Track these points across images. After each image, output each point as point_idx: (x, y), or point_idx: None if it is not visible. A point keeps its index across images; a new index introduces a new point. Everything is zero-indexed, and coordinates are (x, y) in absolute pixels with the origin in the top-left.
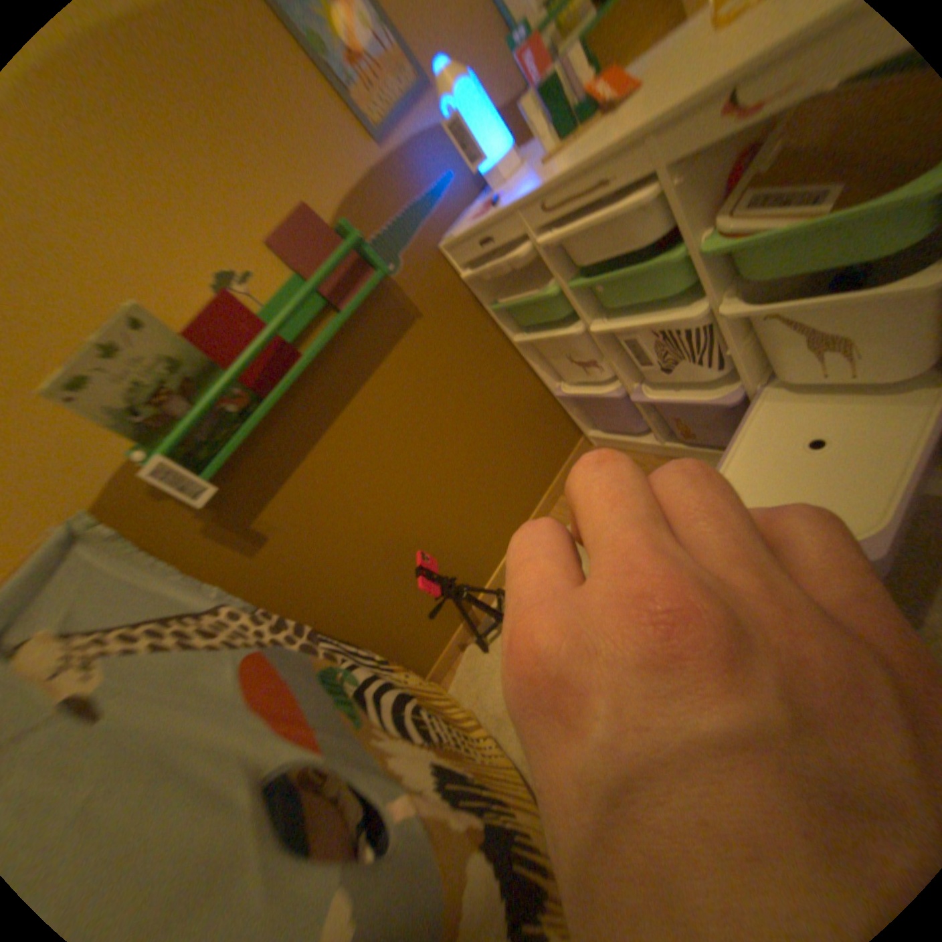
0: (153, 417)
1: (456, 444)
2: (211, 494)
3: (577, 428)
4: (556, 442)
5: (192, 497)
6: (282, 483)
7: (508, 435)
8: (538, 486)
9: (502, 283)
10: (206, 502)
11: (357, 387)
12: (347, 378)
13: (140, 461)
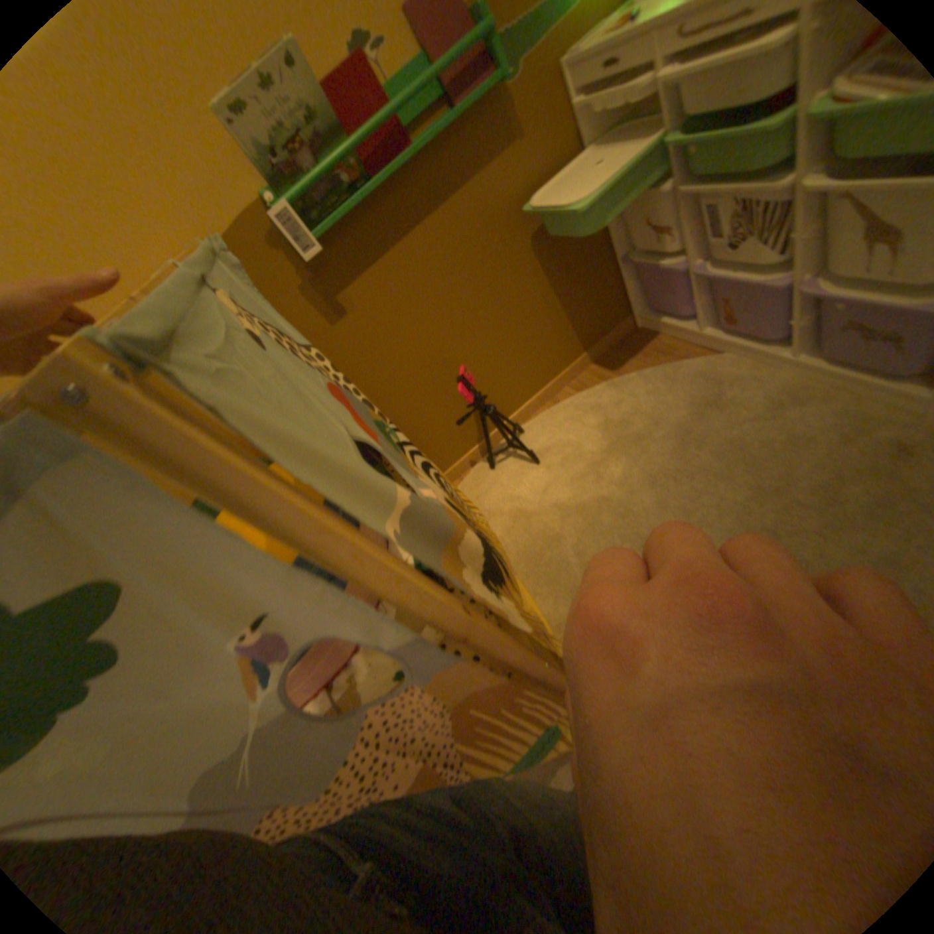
0: (287, 161)
1: (518, 280)
2: (318, 251)
3: (628, 303)
4: (604, 310)
5: (304, 248)
6: (368, 265)
7: (565, 288)
8: (576, 348)
9: (609, 122)
10: (312, 257)
11: (449, 194)
12: (442, 181)
13: (270, 201)
